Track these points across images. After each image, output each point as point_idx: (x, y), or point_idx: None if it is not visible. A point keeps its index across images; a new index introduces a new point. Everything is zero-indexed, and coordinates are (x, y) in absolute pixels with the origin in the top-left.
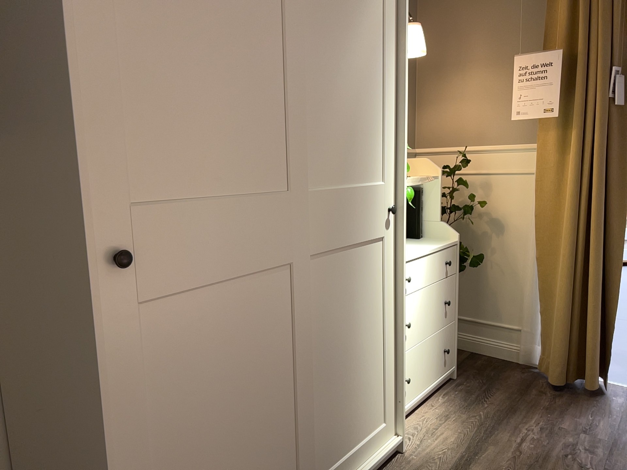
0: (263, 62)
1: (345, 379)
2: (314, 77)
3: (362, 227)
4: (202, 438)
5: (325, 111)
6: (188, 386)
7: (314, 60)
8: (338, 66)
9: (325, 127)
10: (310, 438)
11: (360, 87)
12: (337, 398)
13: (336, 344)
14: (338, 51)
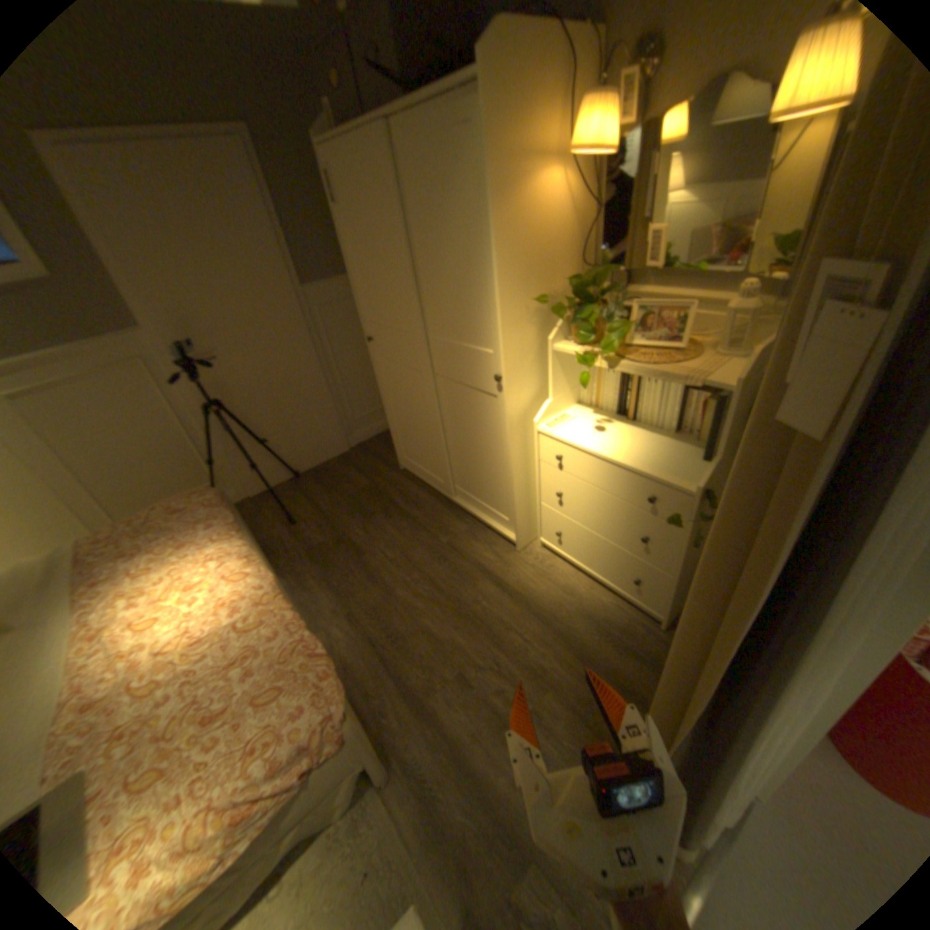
0: (388, 253)
1: (475, 468)
2: (423, 253)
3: (476, 379)
4: (402, 418)
5: (434, 279)
6: (394, 395)
7: (421, 240)
8: (439, 239)
9: (436, 292)
10: (445, 468)
11: (462, 254)
12: (469, 472)
13: (465, 442)
14: (437, 225)
